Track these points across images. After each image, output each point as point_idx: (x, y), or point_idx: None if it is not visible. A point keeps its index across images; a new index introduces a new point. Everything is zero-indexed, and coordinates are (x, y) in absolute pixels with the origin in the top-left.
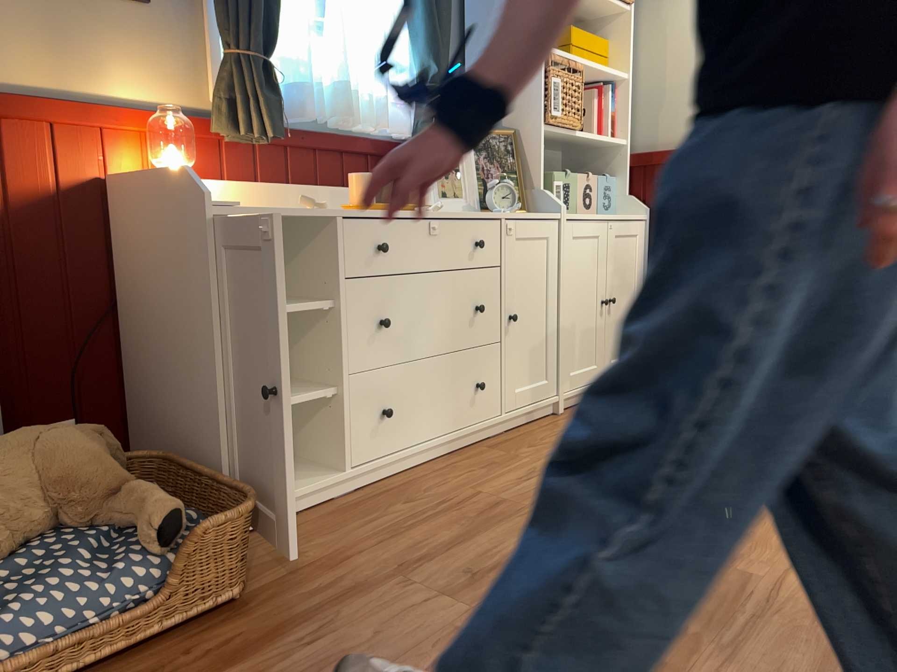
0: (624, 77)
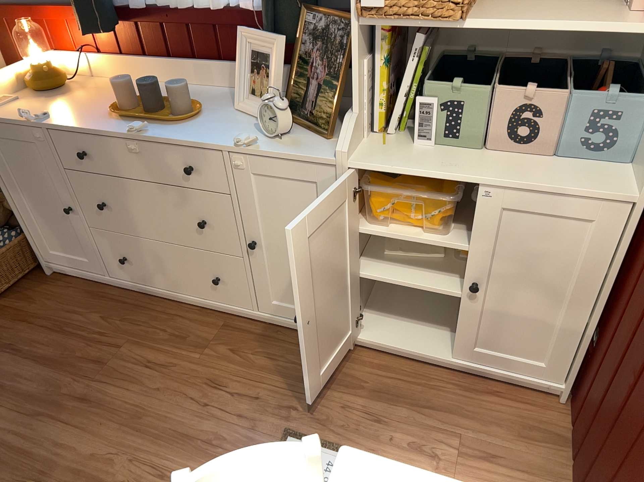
0: None
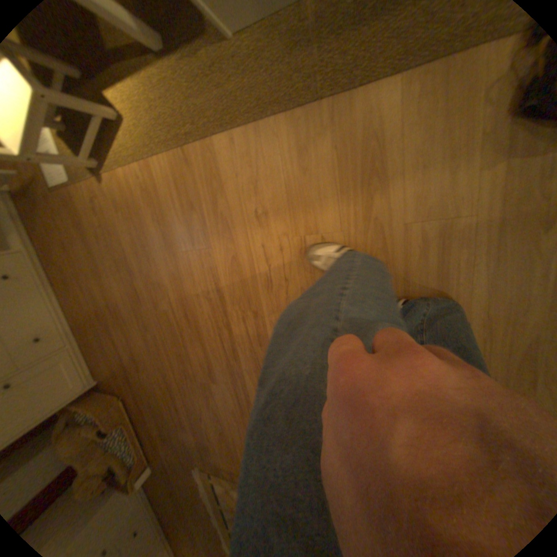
0: None
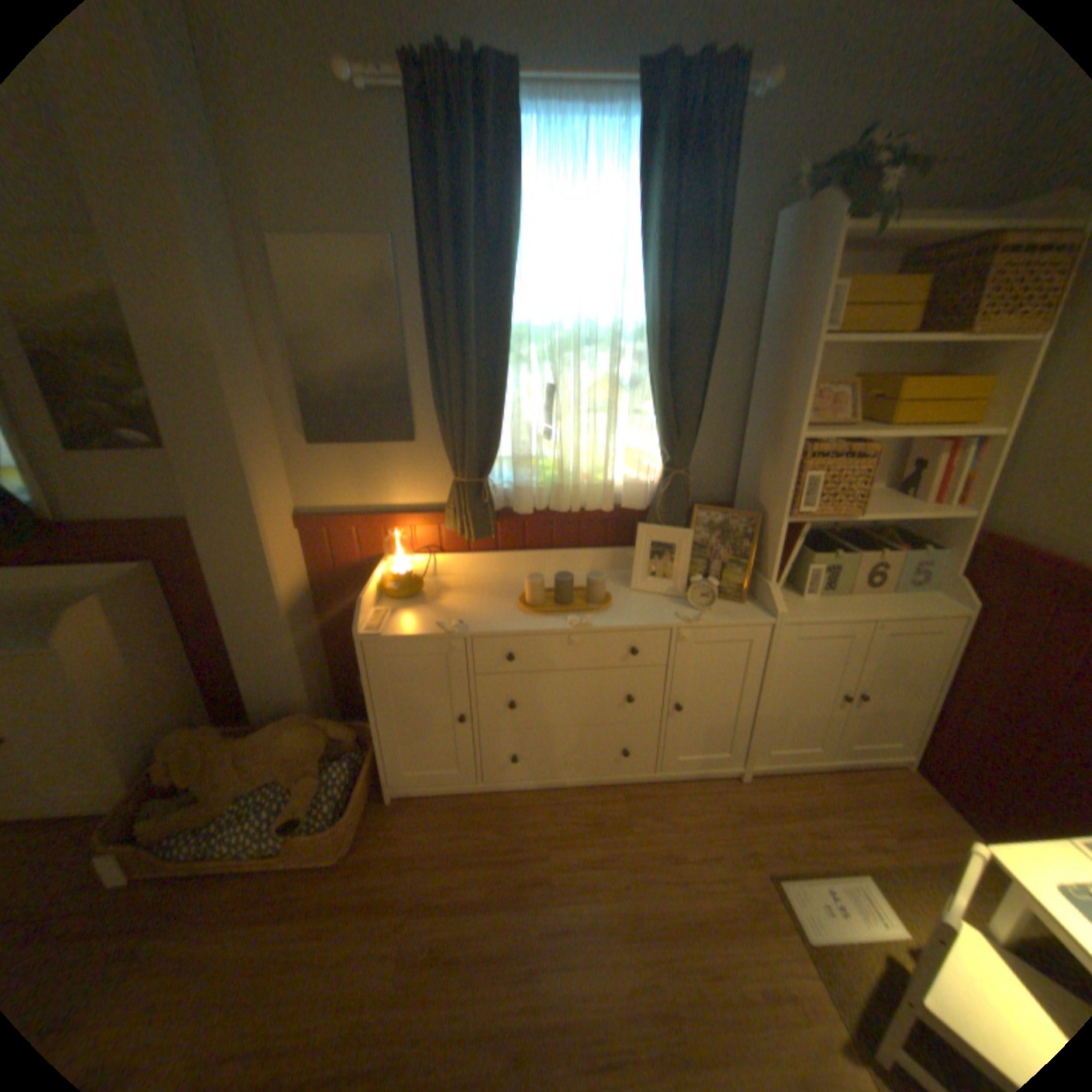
0: (999, 432)
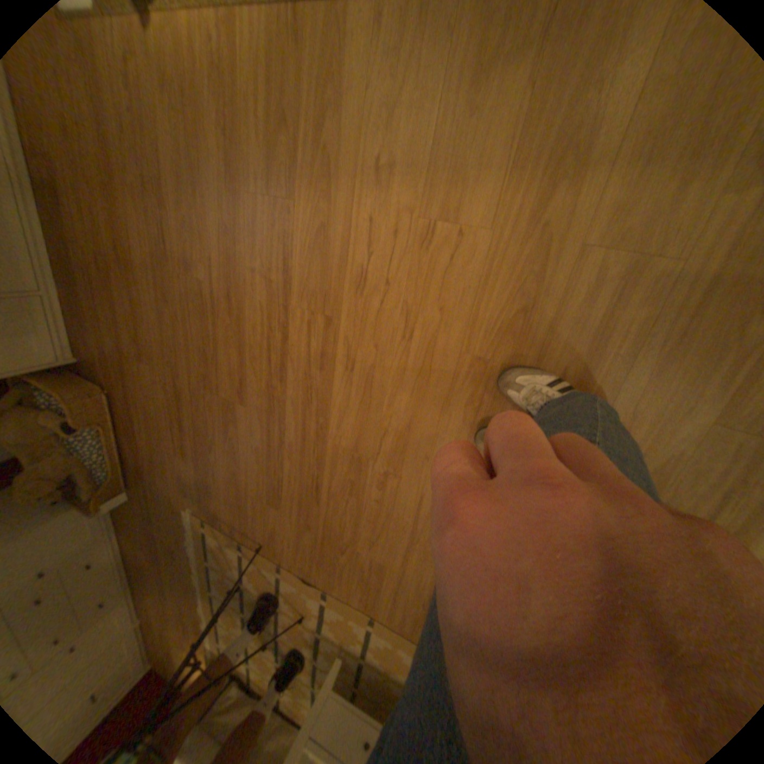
0: None
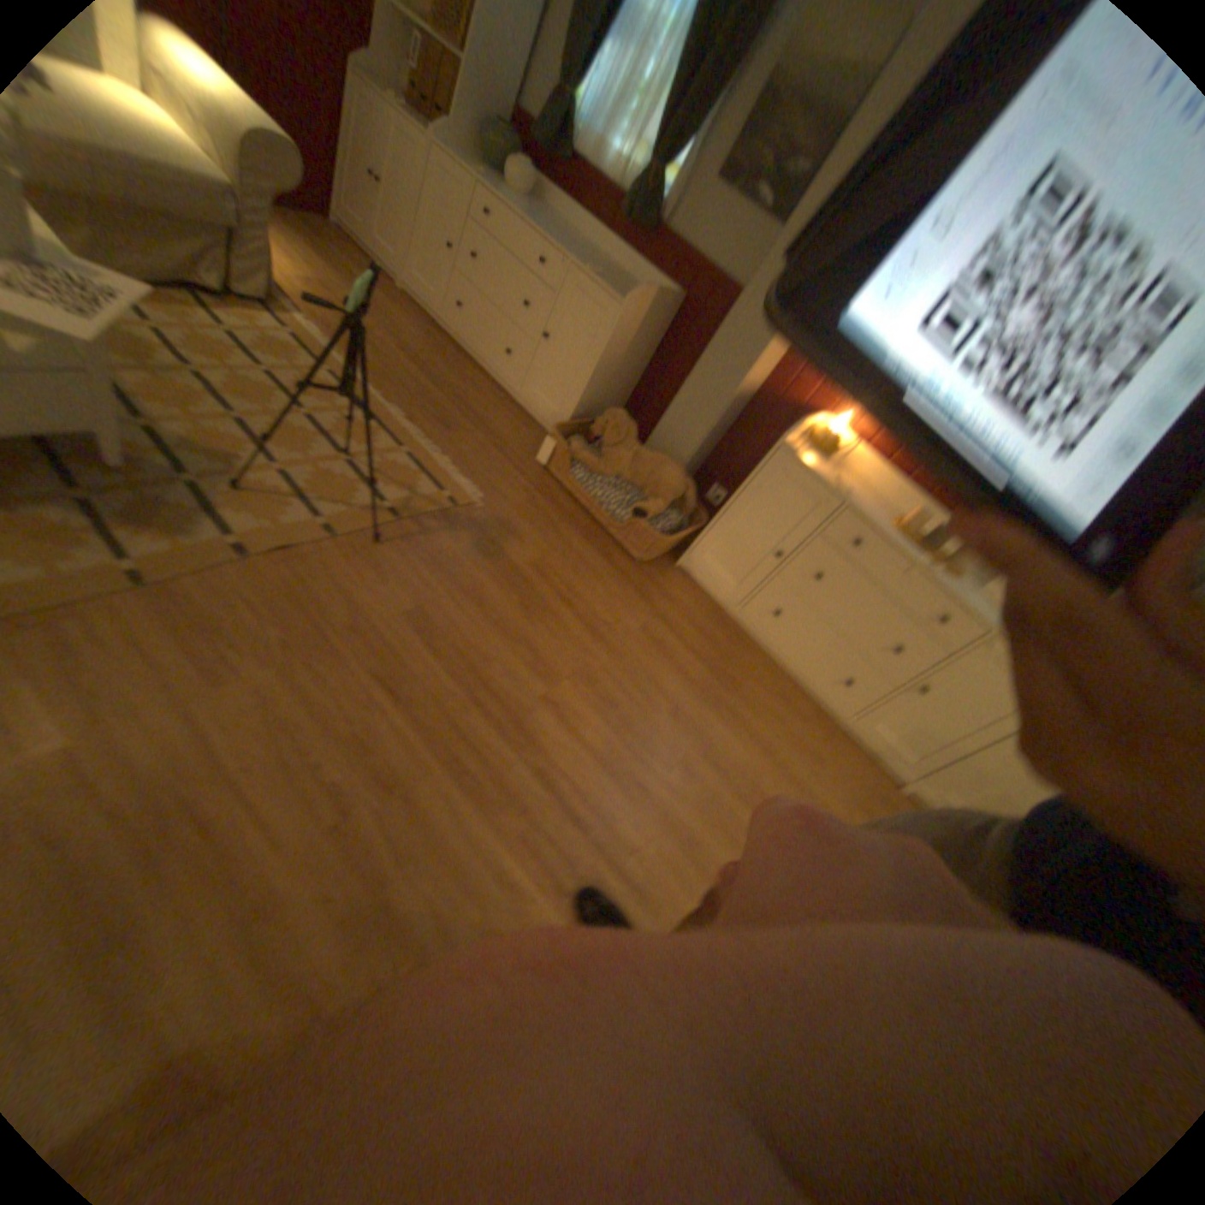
0: None
